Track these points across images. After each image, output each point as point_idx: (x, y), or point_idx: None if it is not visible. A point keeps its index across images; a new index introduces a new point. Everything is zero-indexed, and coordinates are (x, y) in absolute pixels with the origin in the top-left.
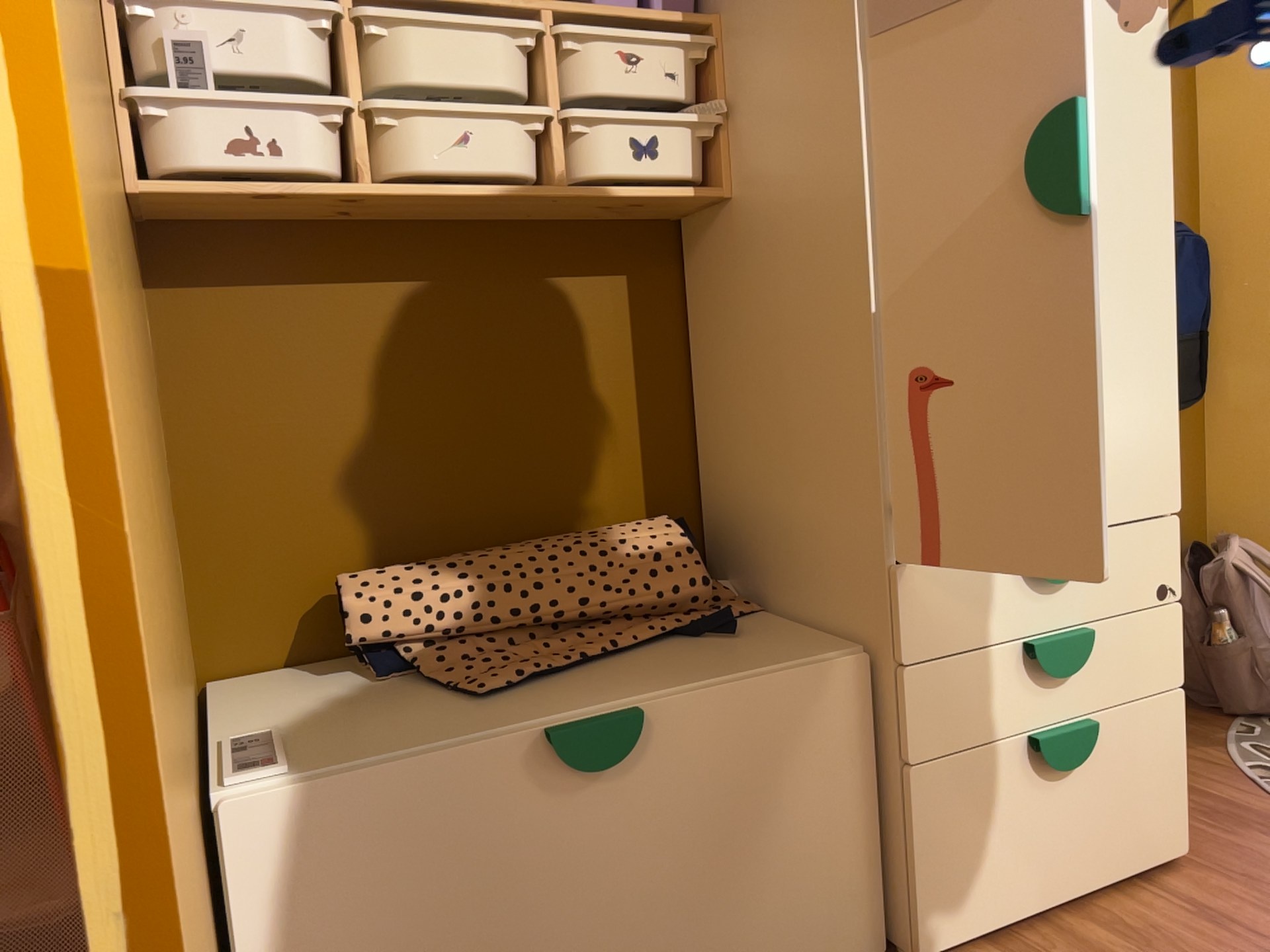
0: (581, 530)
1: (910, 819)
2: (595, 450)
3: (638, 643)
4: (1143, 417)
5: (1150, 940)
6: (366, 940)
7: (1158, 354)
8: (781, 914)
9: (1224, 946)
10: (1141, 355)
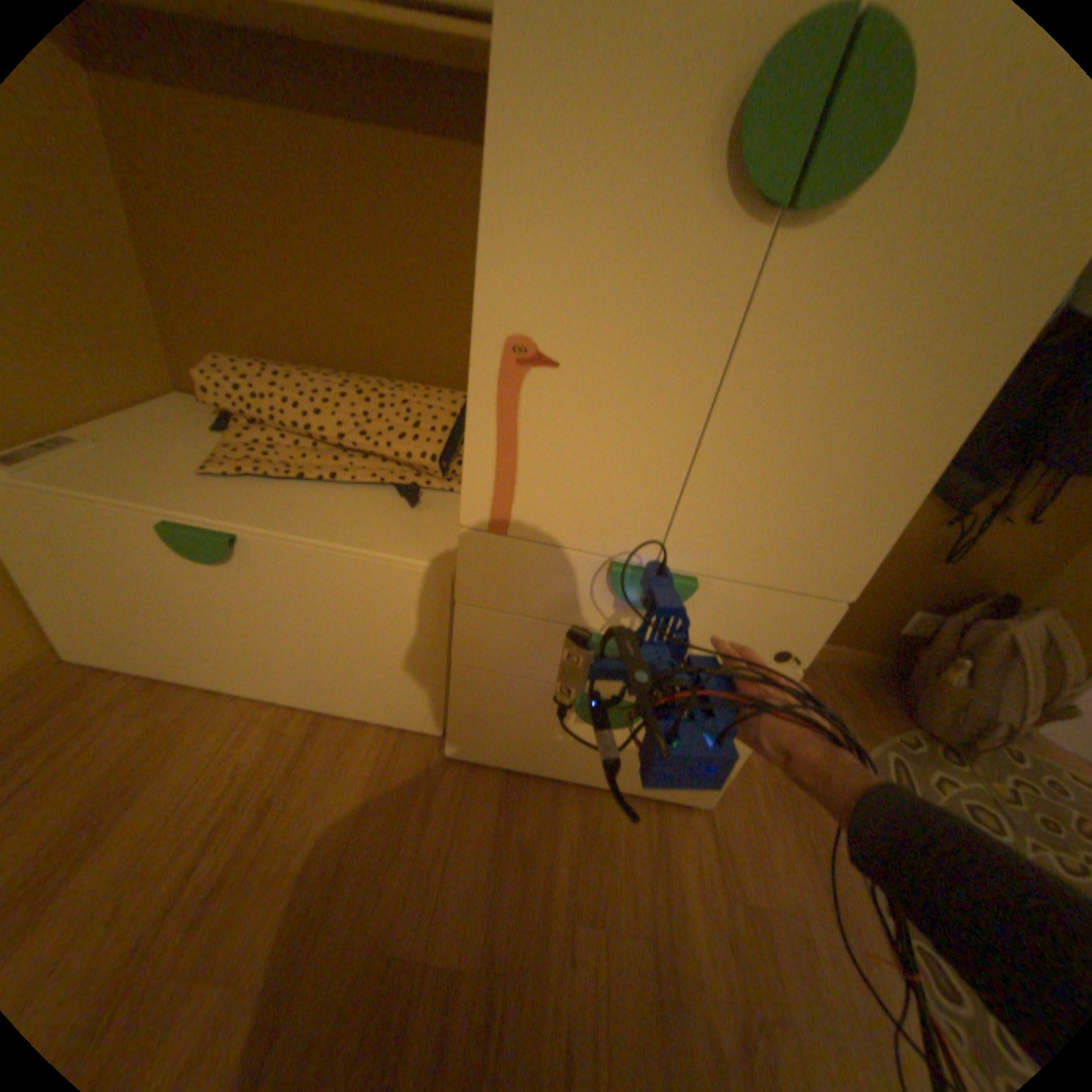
0: (399, 382)
1: (452, 687)
2: (437, 321)
3: (355, 480)
4: (849, 491)
5: (594, 846)
6: (76, 580)
7: (925, 422)
8: (360, 685)
9: (633, 890)
10: (892, 416)
